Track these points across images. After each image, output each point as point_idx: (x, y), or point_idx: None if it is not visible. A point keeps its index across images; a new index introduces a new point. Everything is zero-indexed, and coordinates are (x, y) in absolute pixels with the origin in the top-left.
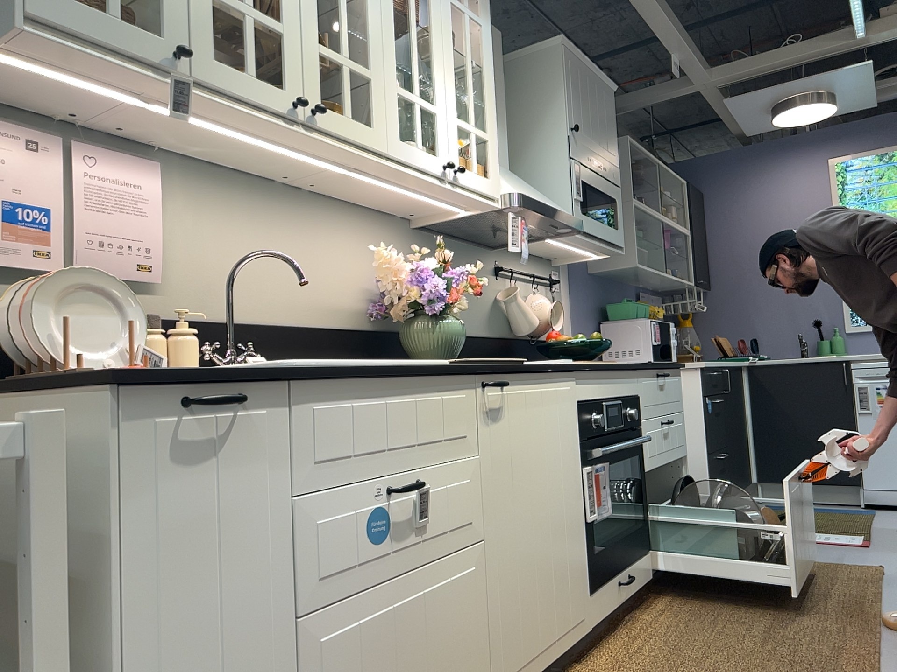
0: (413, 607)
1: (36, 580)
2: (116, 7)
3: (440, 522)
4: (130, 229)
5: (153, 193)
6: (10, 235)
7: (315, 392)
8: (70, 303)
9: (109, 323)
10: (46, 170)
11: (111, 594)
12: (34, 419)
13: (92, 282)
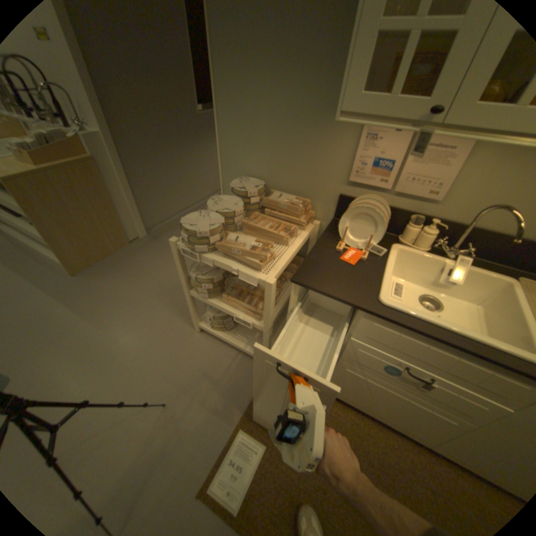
0: (400, 399)
1: (267, 309)
2: (400, 84)
3: (442, 399)
4: (434, 172)
5: (465, 149)
6: (373, 172)
7: (381, 321)
8: (361, 217)
9: (376, 227)
10: (402, 140)
11: (288, 319)
12: (268, 284)
13: (375, 210)
